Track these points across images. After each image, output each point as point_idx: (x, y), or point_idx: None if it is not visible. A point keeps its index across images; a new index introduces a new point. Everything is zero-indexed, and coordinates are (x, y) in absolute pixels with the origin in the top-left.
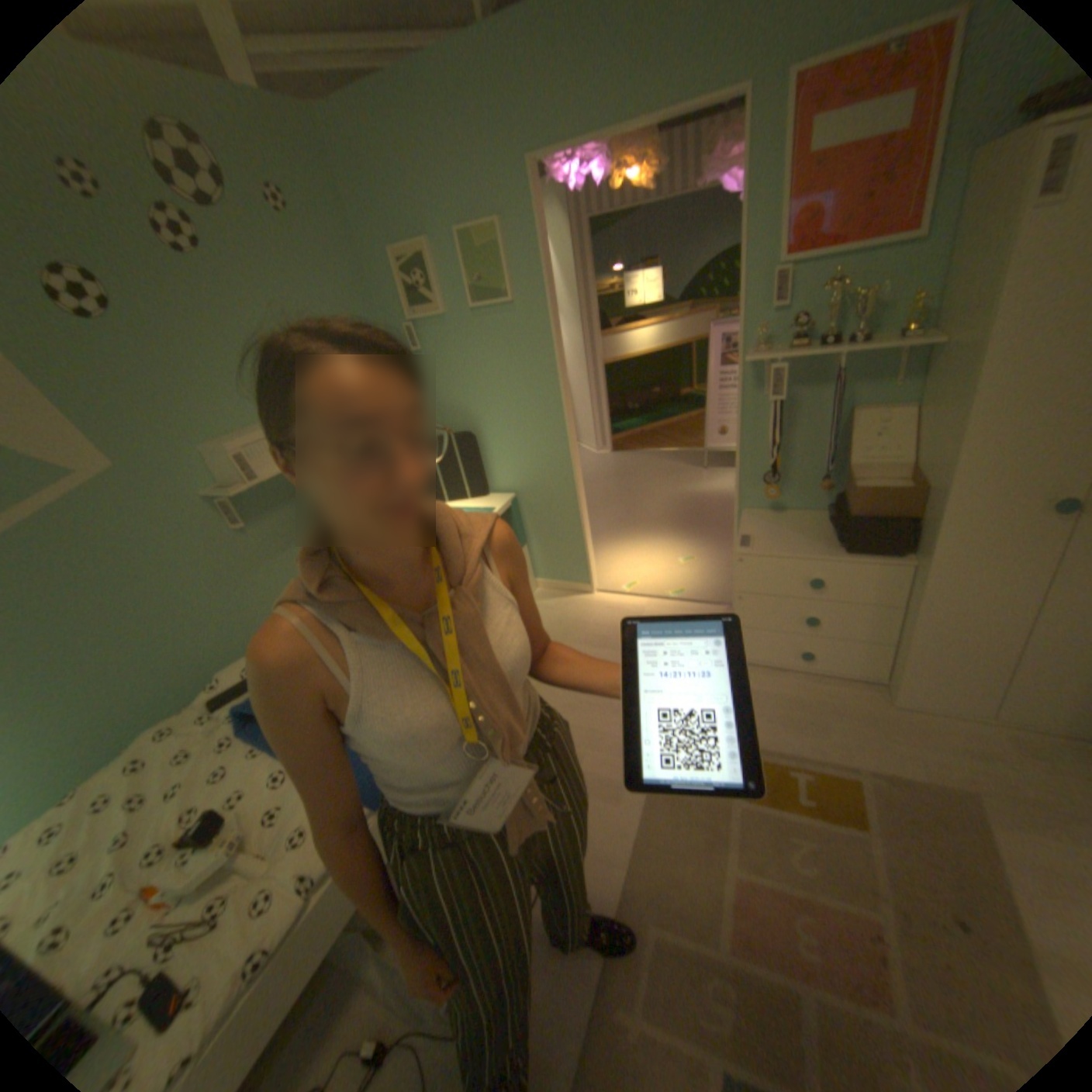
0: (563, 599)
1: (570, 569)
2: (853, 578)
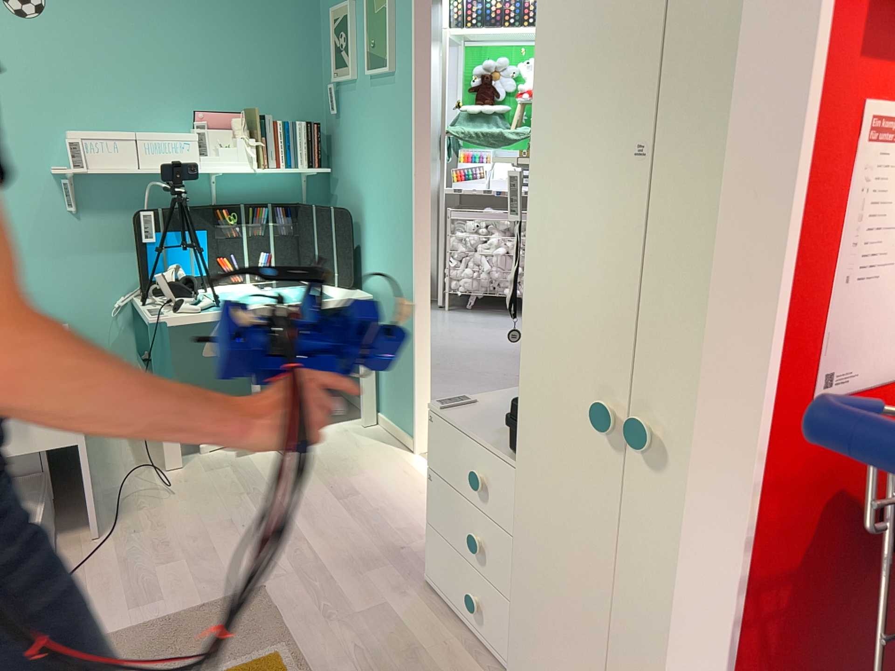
0: (381, 445)
1: (402, 412)
2: (509, 491)
